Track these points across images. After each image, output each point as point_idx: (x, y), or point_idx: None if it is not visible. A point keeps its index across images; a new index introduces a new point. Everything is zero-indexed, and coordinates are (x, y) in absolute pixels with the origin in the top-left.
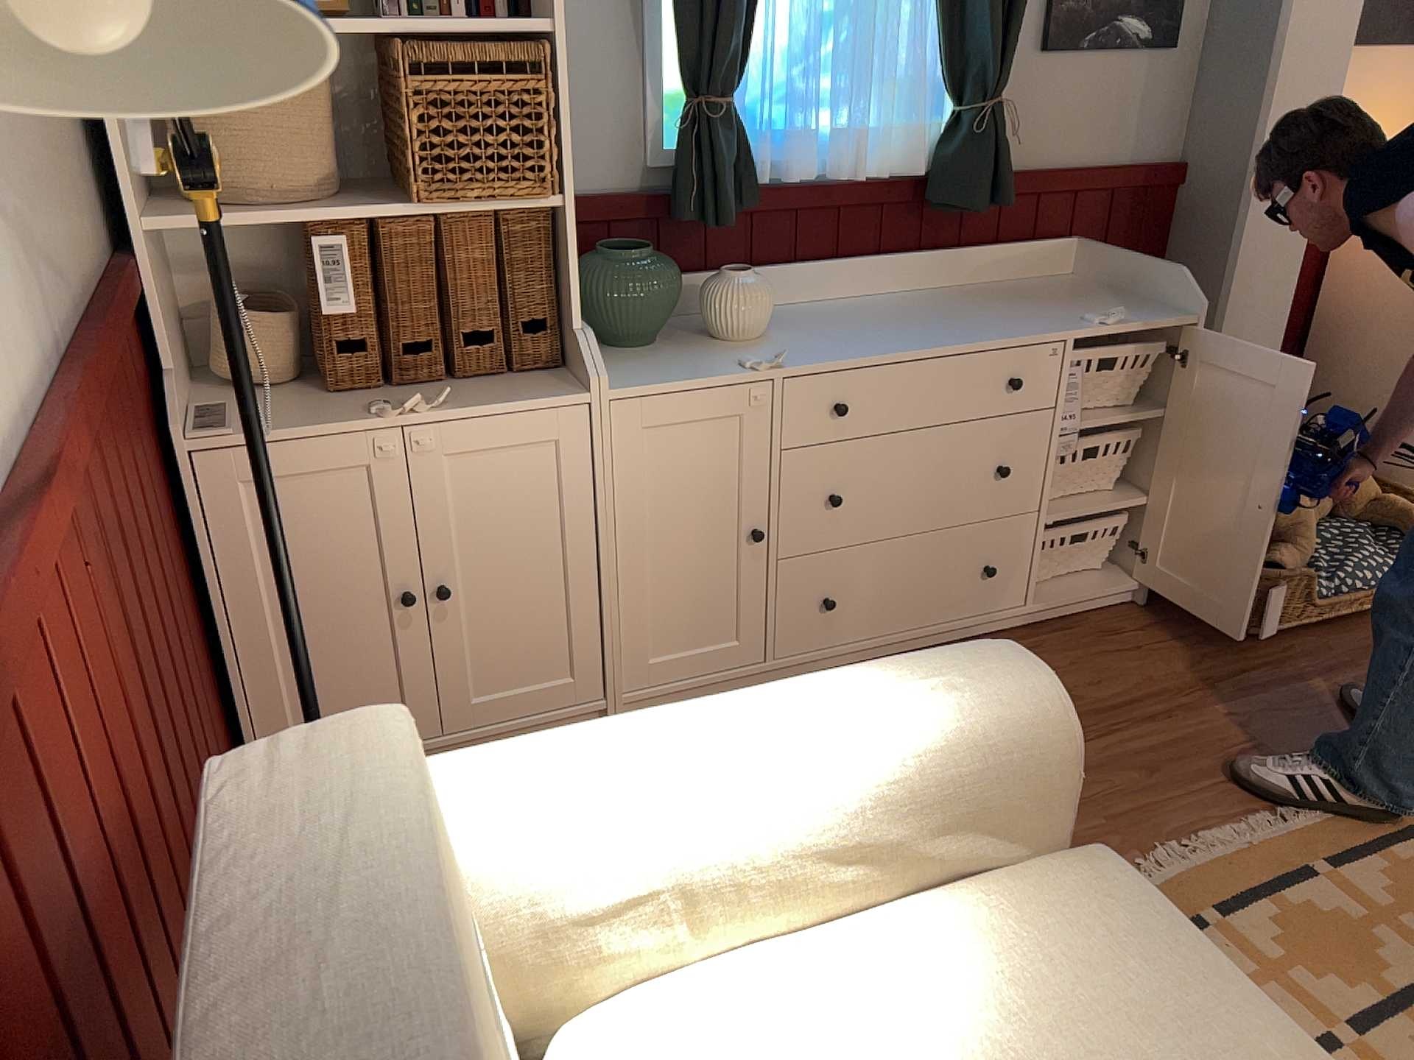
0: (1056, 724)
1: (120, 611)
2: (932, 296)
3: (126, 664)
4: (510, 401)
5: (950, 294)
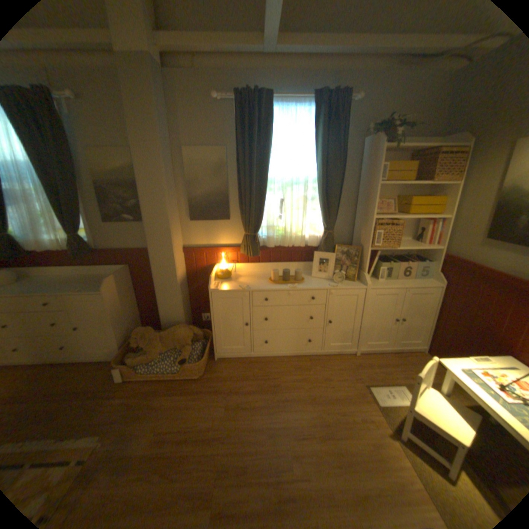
0: None
1: None
2: (78, 277)
3: None
4: None
5: (83, 277)
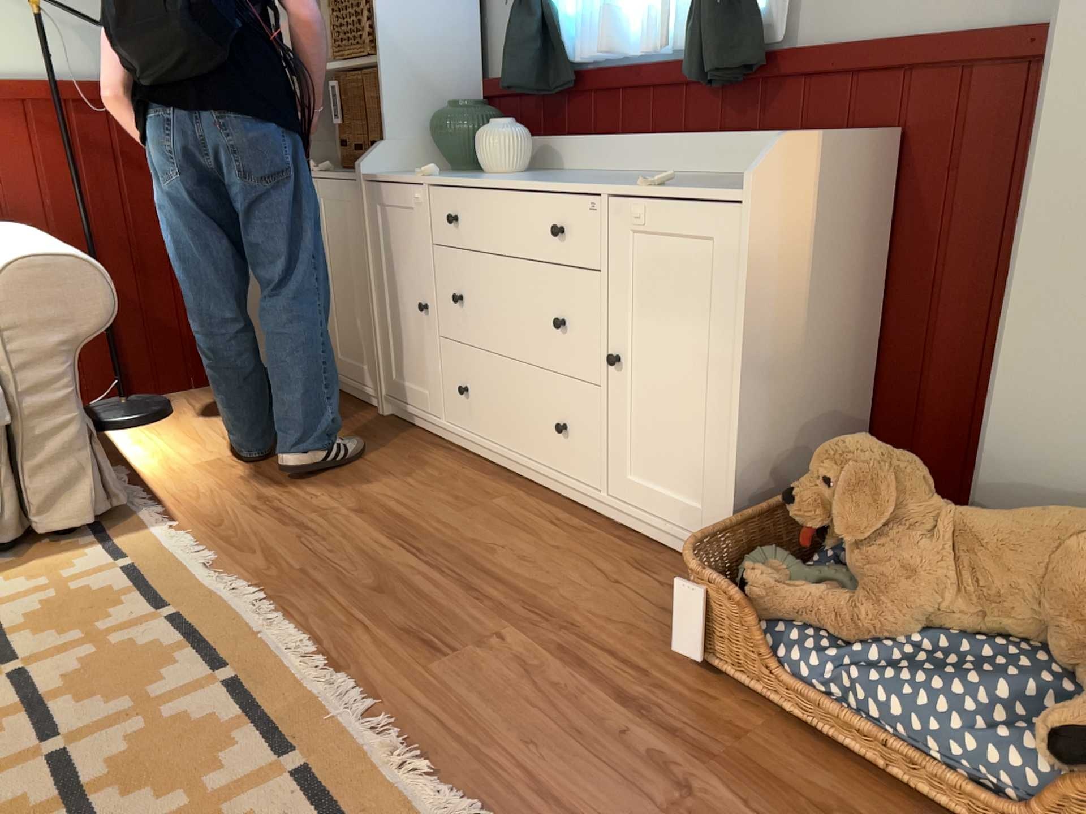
0: (7, 277)
1: (98, 178)
2: (688, 176)
3: (89, 195)
4: (344, 176)
5: (706, 177)
